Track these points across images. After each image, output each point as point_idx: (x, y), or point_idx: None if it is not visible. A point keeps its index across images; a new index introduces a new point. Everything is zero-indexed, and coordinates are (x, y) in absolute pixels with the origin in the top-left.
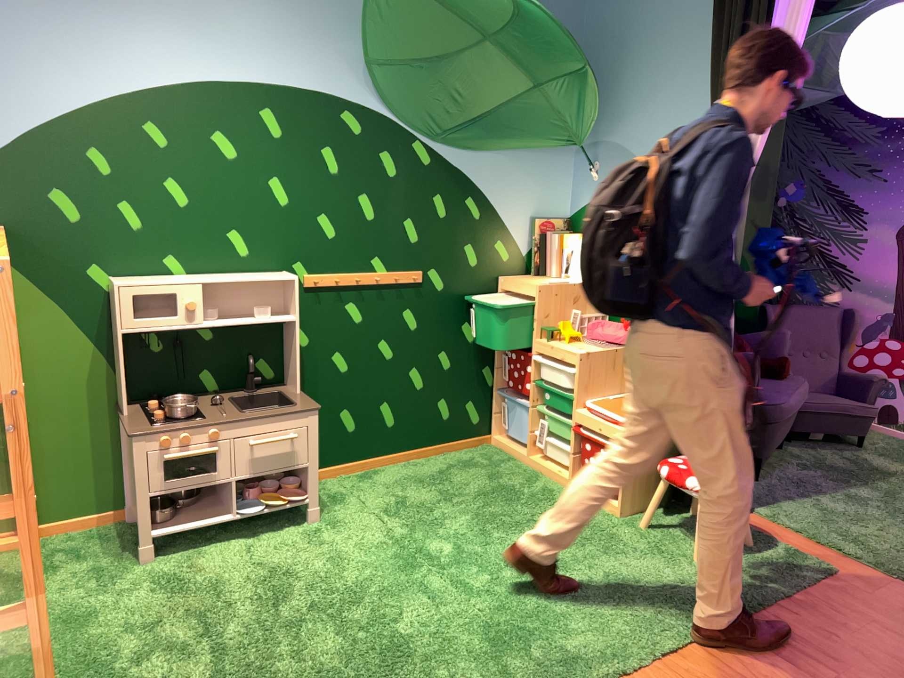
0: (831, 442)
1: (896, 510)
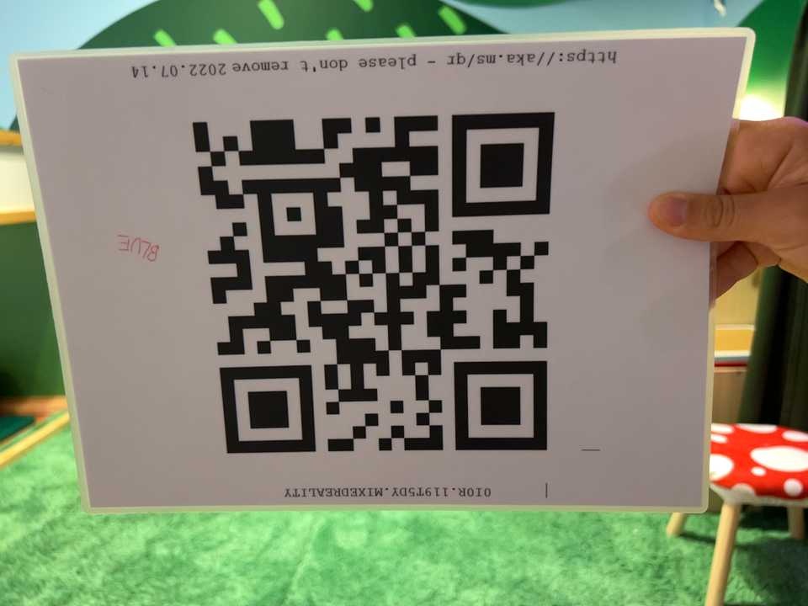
0: None
1: None
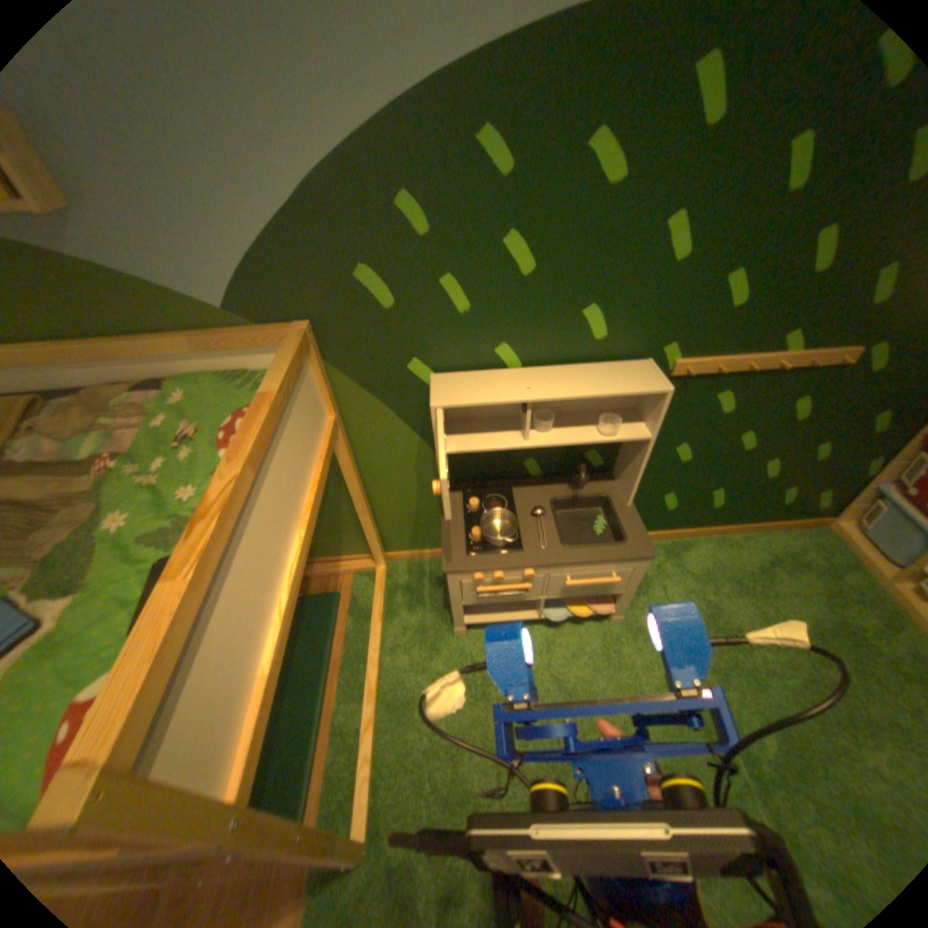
0: None
1: None
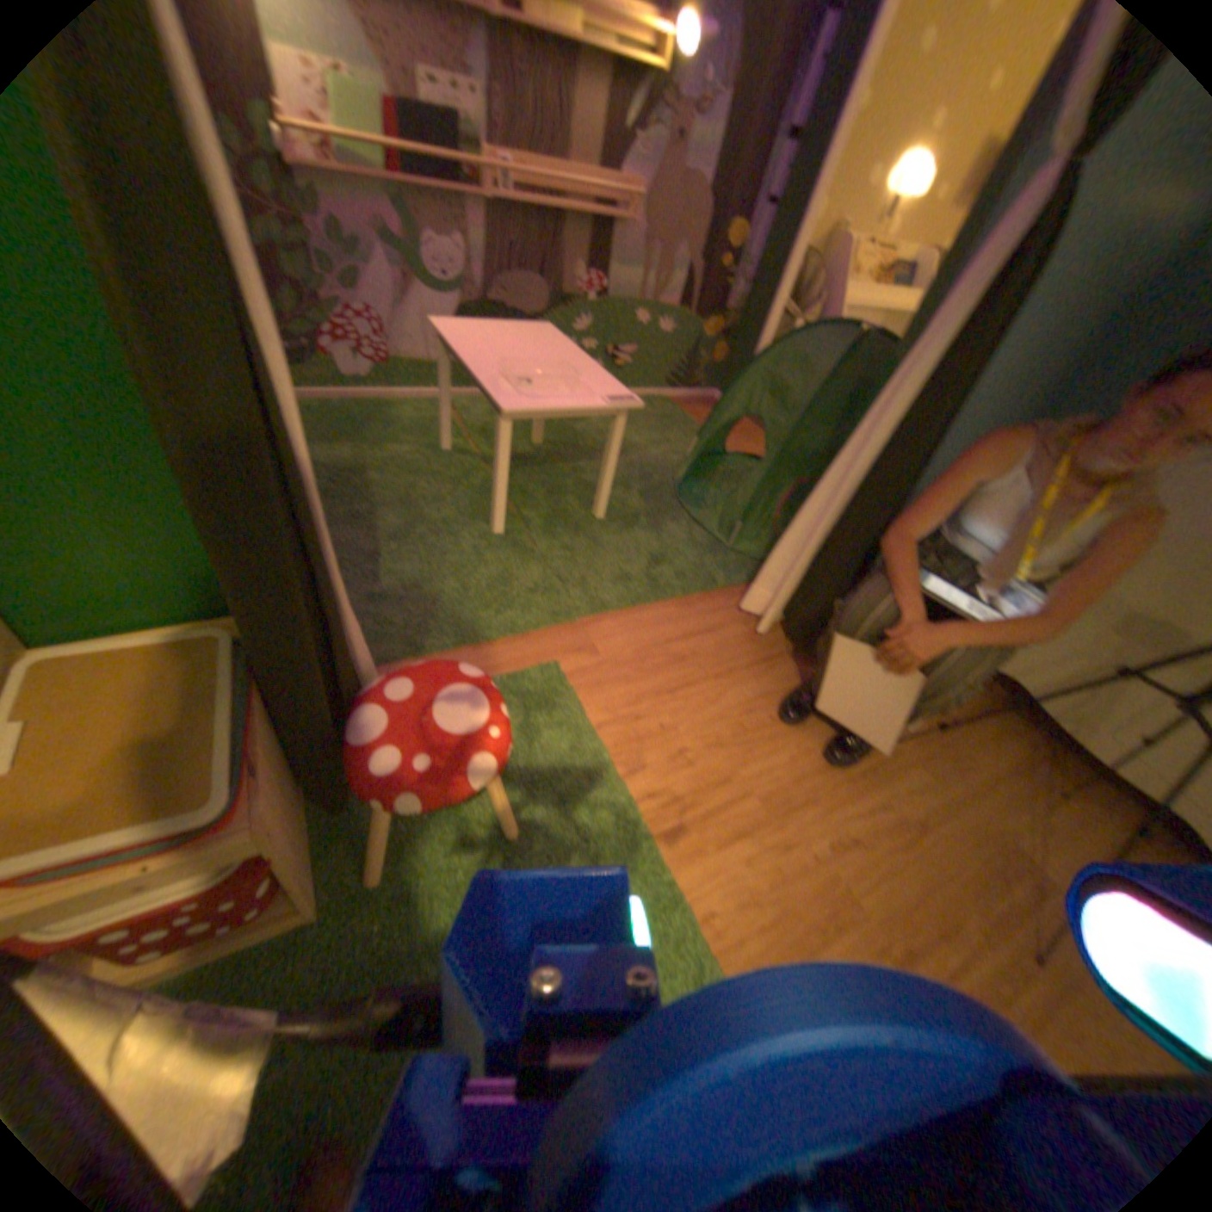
0: None
1: (454, 522)
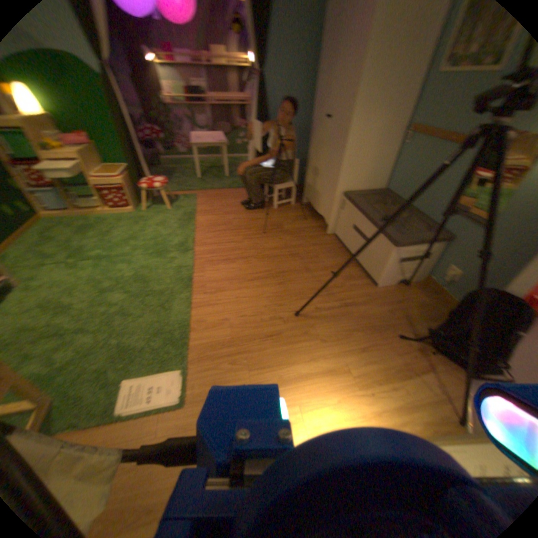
0: (151, 166)
1: (188, 176)
